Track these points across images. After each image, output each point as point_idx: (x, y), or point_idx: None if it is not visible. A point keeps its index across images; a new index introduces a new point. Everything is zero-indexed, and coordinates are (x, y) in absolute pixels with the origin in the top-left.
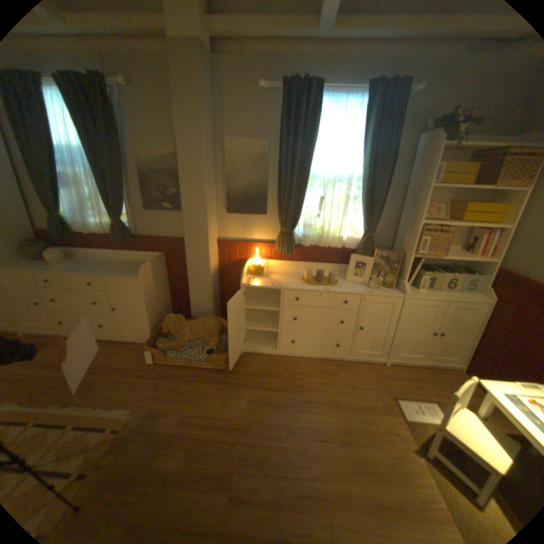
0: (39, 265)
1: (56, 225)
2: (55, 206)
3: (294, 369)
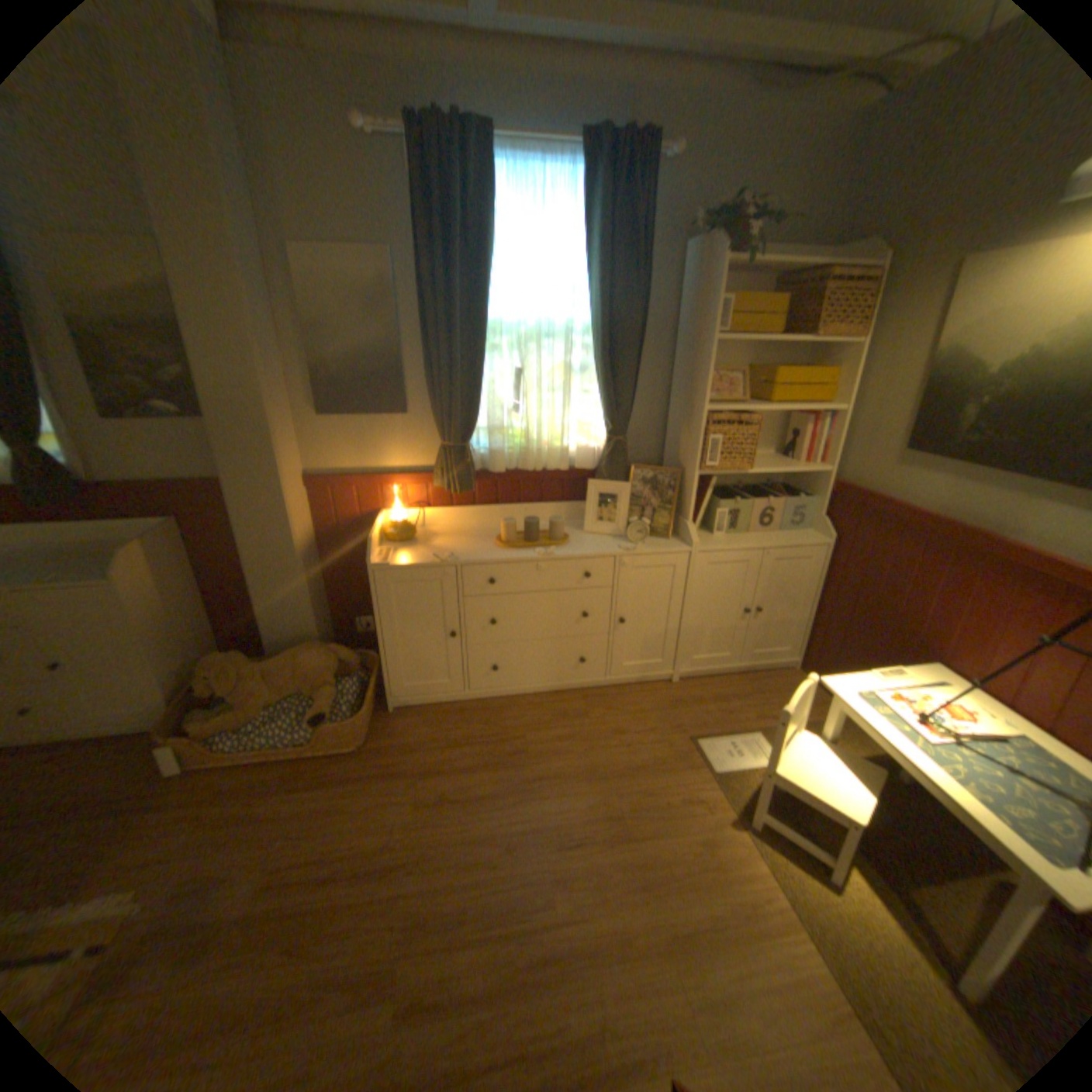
0: None
1: None
2: None
3: (503, 722)
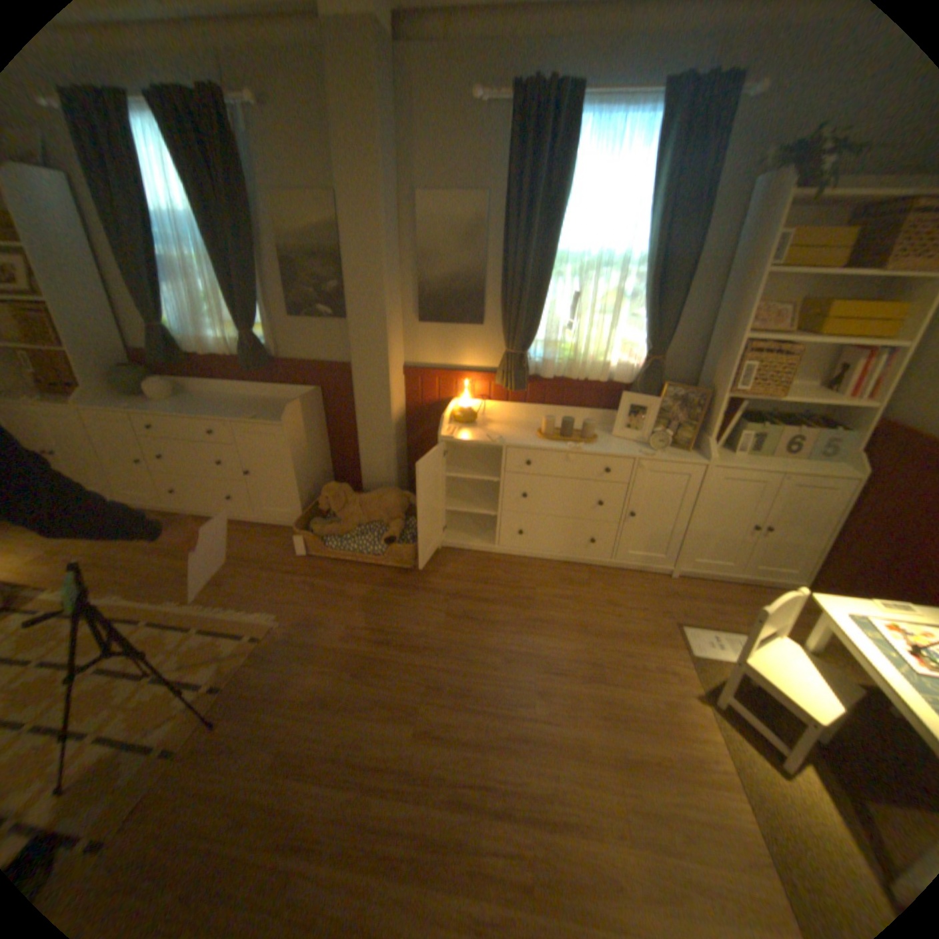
0: (136, 403)
1: (159, 343)
2: (155, 312)
3: (520, 574)
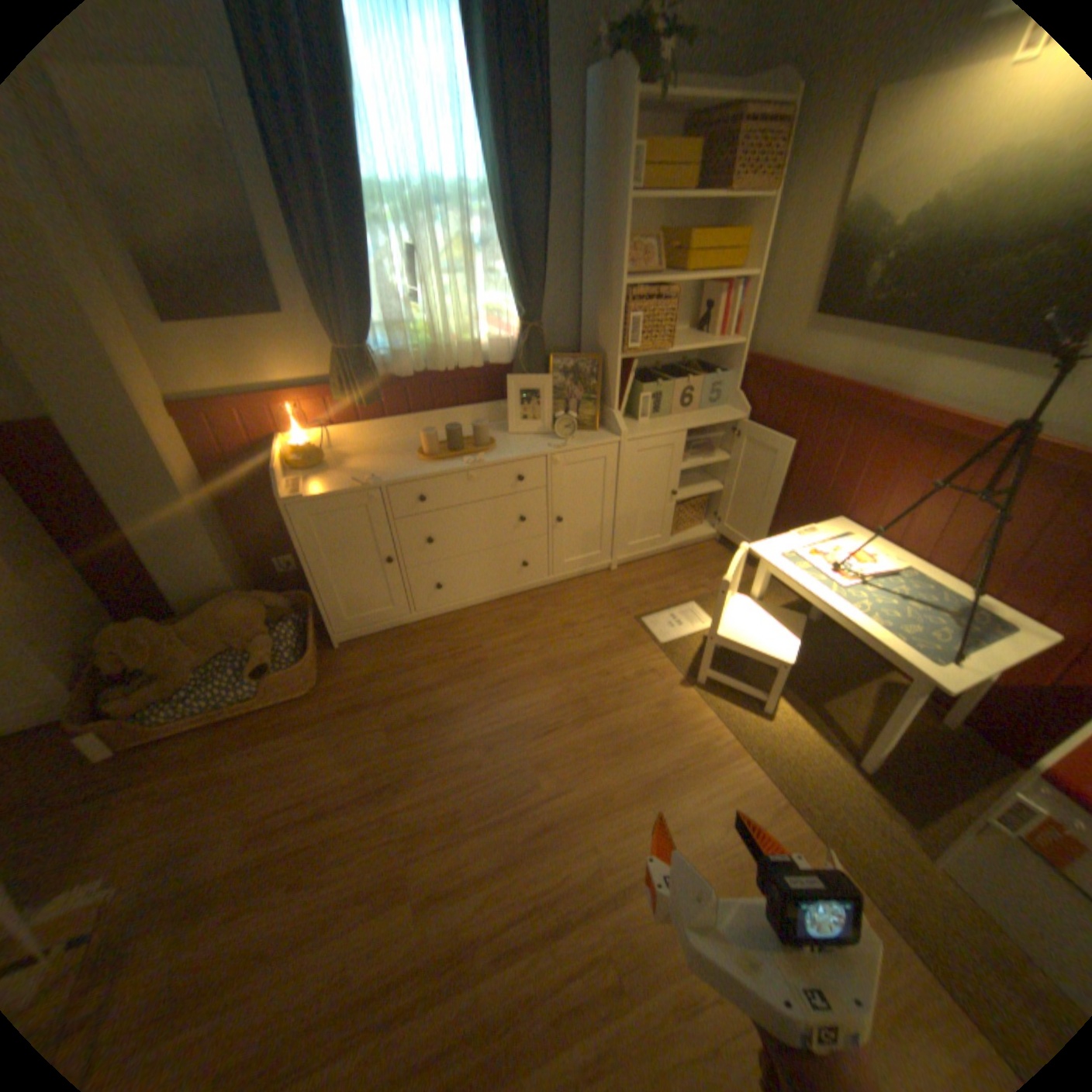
0: None
1: None
2: None
3: (455, 636)
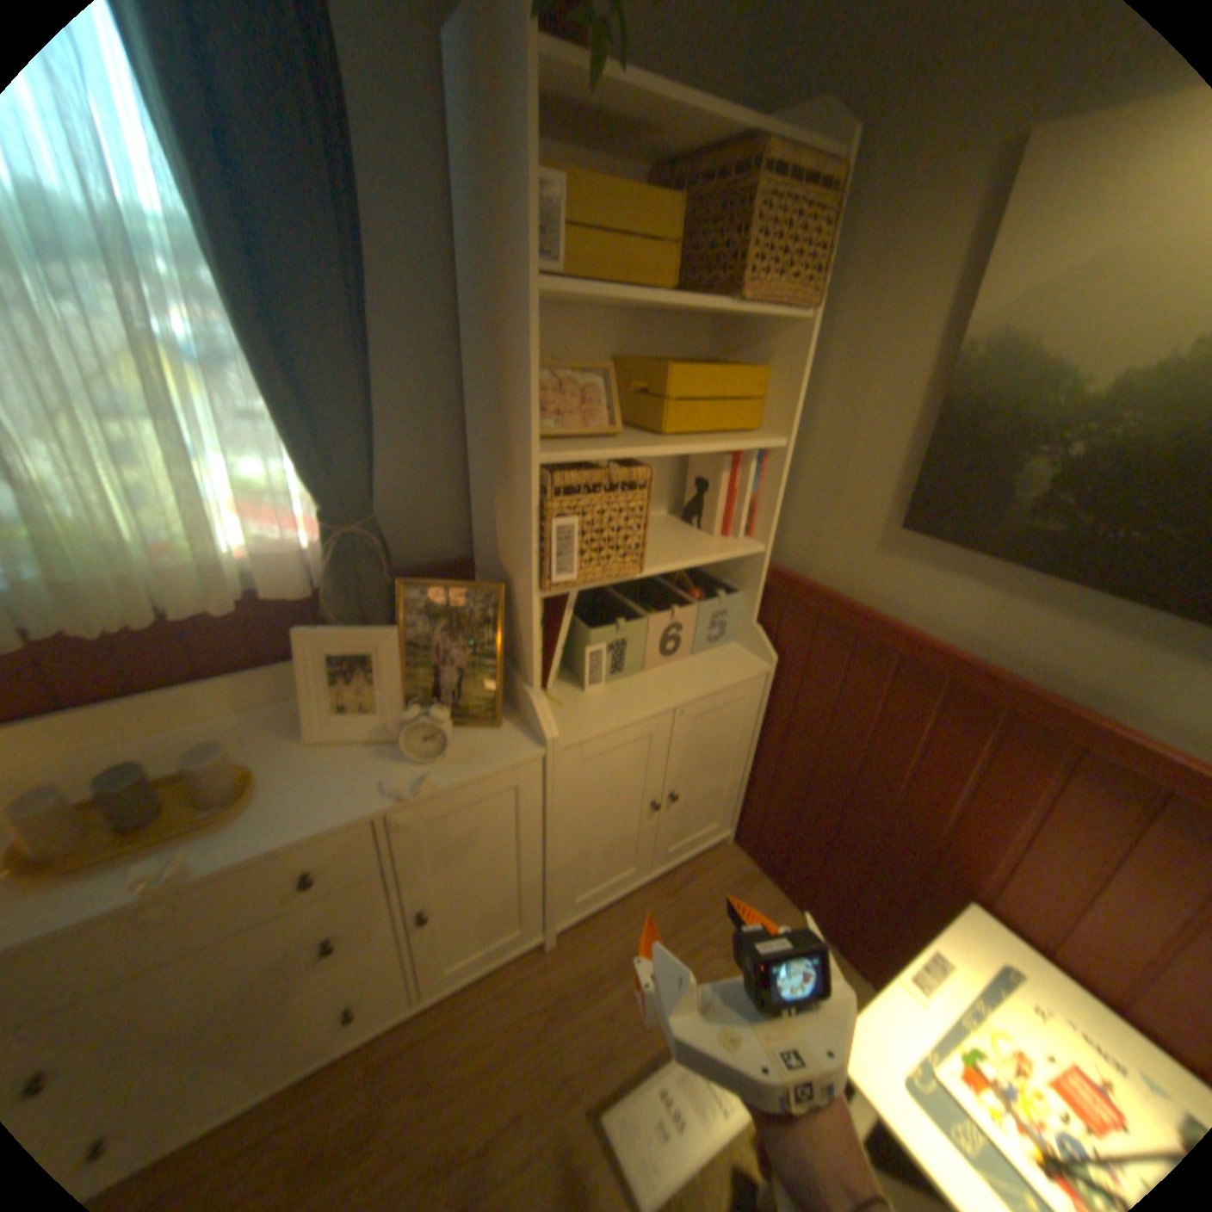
0: None
1: None
2: None
3: None
